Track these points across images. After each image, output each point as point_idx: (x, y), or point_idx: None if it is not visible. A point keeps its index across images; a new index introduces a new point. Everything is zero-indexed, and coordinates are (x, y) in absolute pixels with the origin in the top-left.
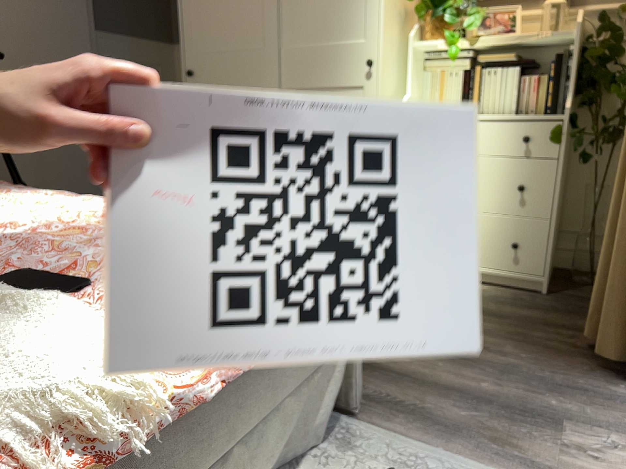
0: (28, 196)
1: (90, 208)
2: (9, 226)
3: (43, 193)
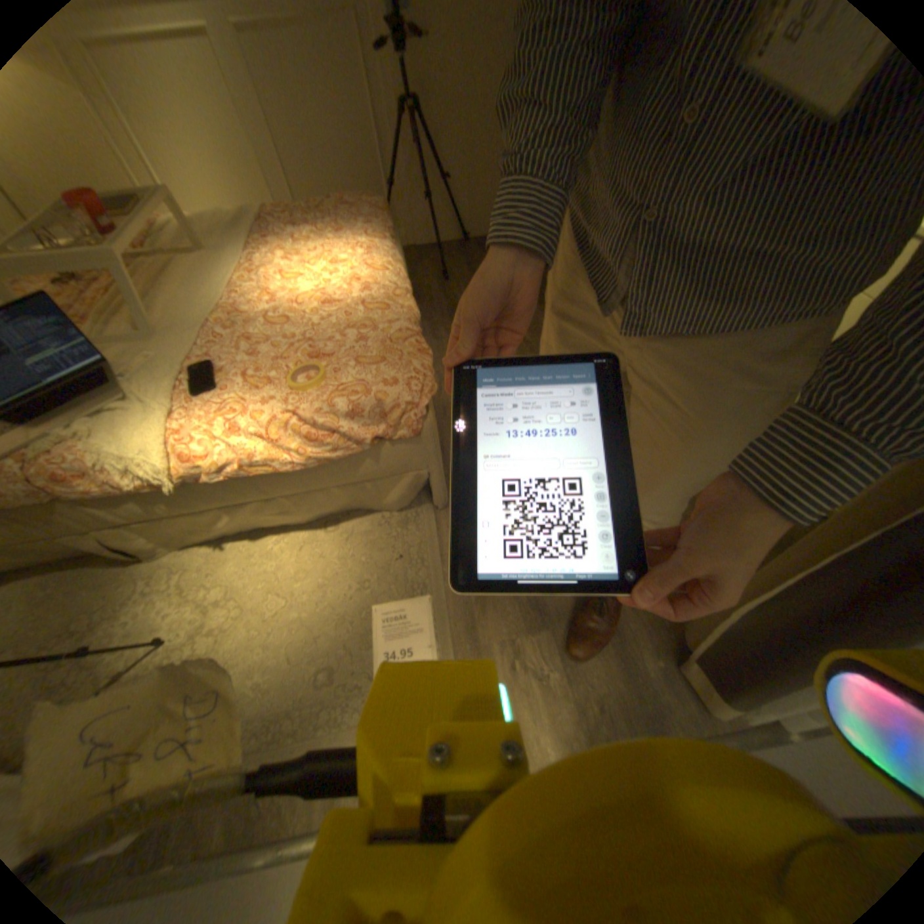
0: (352, 239)
1: (348, 277)
2: (276, 294)
3: (364, 237)
